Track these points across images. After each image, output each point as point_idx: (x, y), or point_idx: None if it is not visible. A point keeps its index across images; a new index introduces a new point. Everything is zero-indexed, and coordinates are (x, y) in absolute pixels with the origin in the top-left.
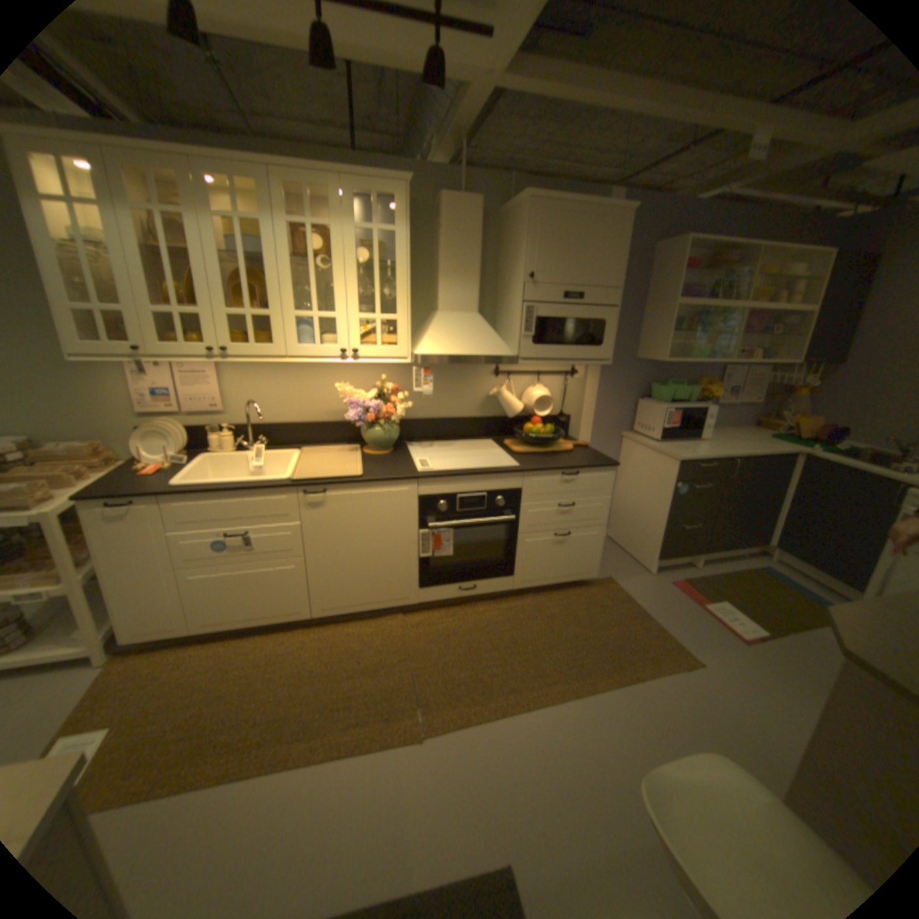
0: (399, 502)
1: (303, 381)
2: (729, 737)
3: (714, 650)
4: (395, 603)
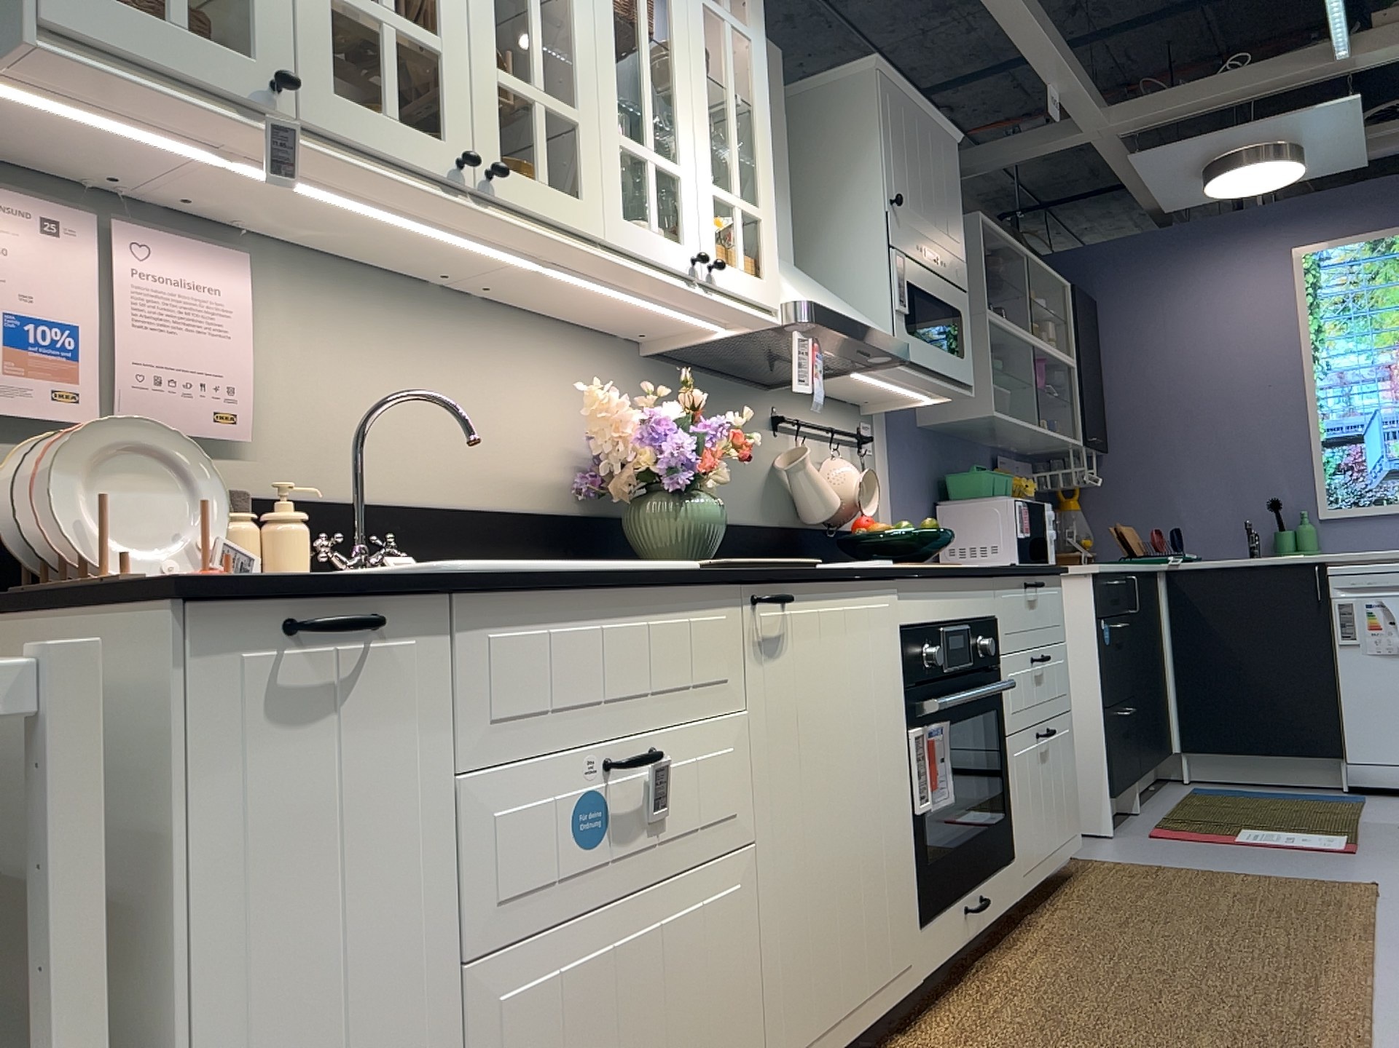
0: (882, 641)
1: (458, 379)
2: None
3: (1339, 867)
4: (894, 990)
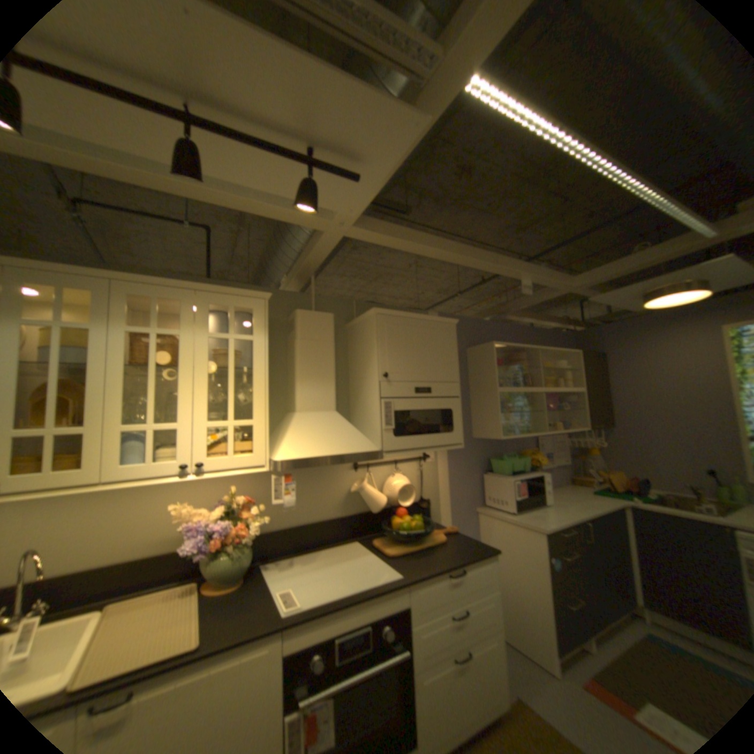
0: (254, 678)
1: (124, 507)
2: None
3: None
4: None
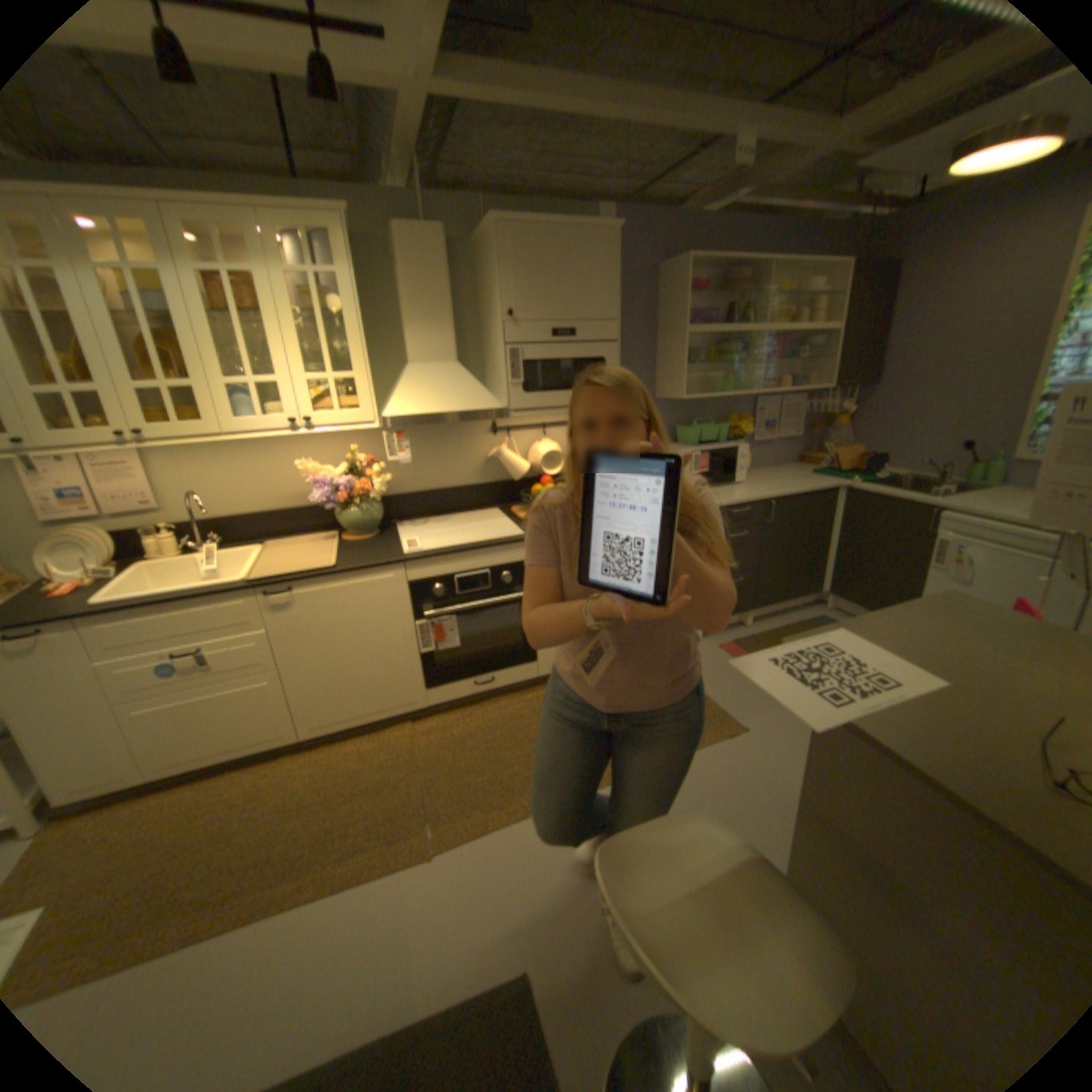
0: (386, 592)
1: (257, 462)
2: (768, 800)
3: (759, 711)
4: (400, 710)
